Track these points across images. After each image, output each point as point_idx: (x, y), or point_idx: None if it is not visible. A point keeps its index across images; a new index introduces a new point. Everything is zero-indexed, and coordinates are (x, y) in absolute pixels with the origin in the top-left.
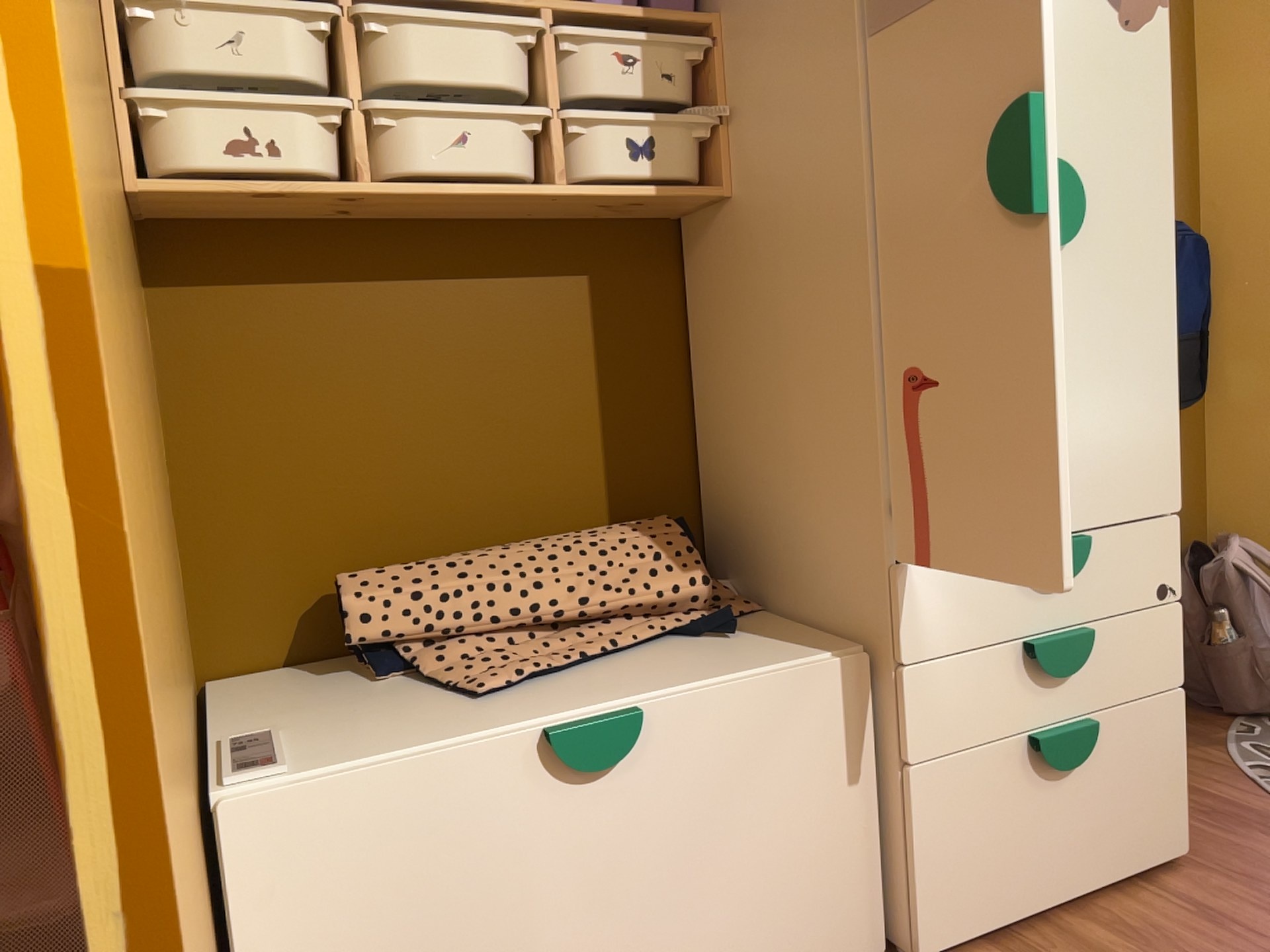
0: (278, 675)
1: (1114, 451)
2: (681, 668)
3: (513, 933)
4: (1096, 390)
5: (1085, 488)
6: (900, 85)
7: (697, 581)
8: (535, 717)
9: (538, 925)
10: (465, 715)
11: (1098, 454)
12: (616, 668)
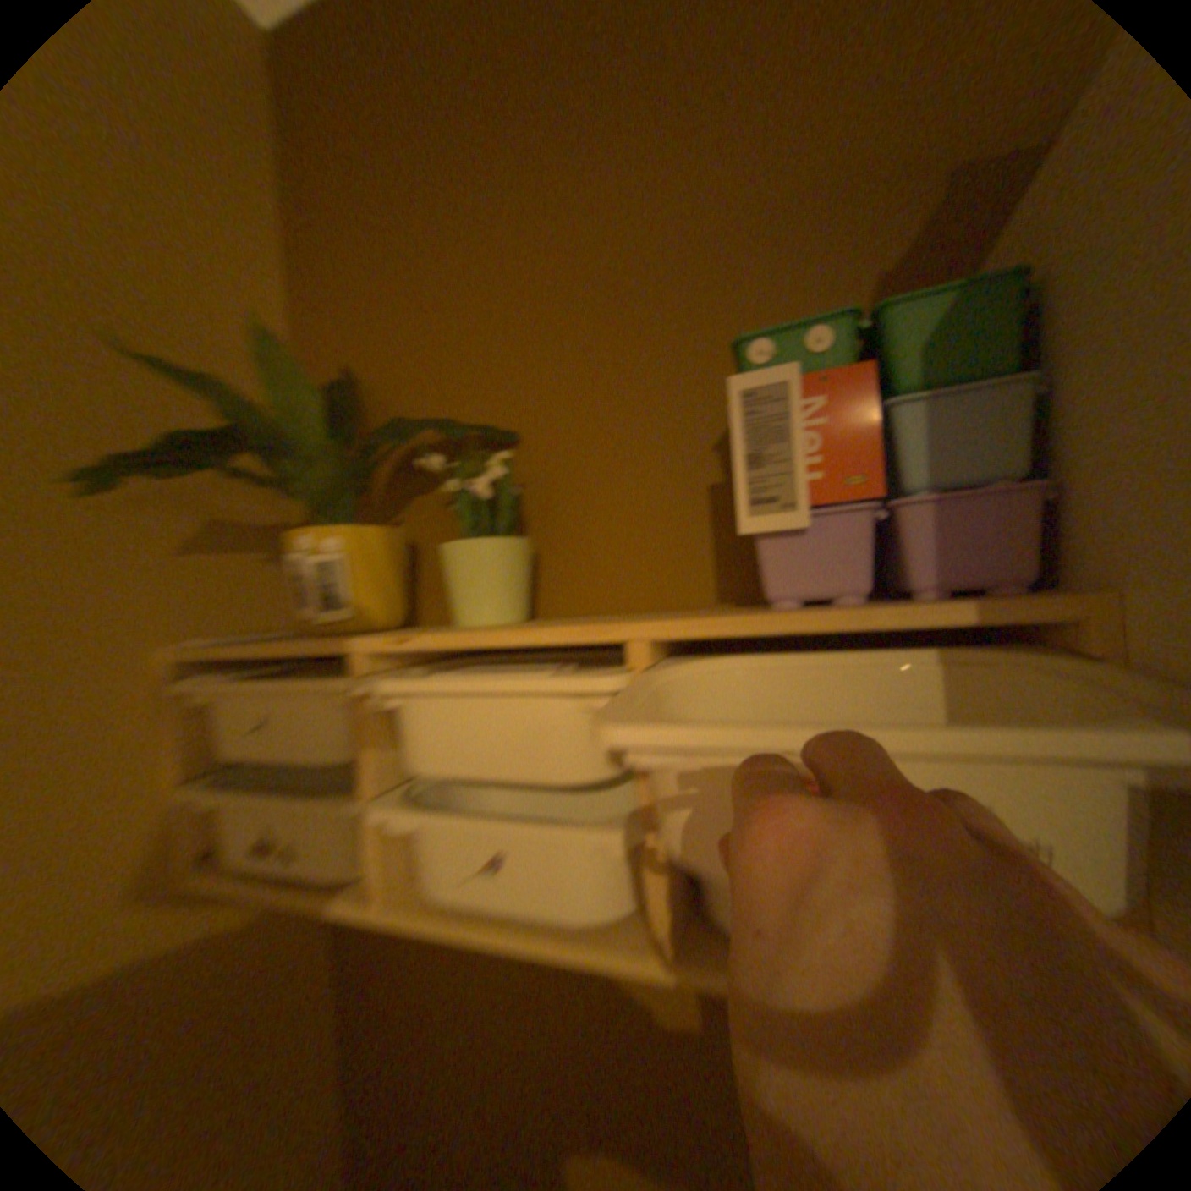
0: None
1: None
2: None
3: None
4: None
5: None
6: None
7: None
8: None
9: None
10: None
11: None
12: None
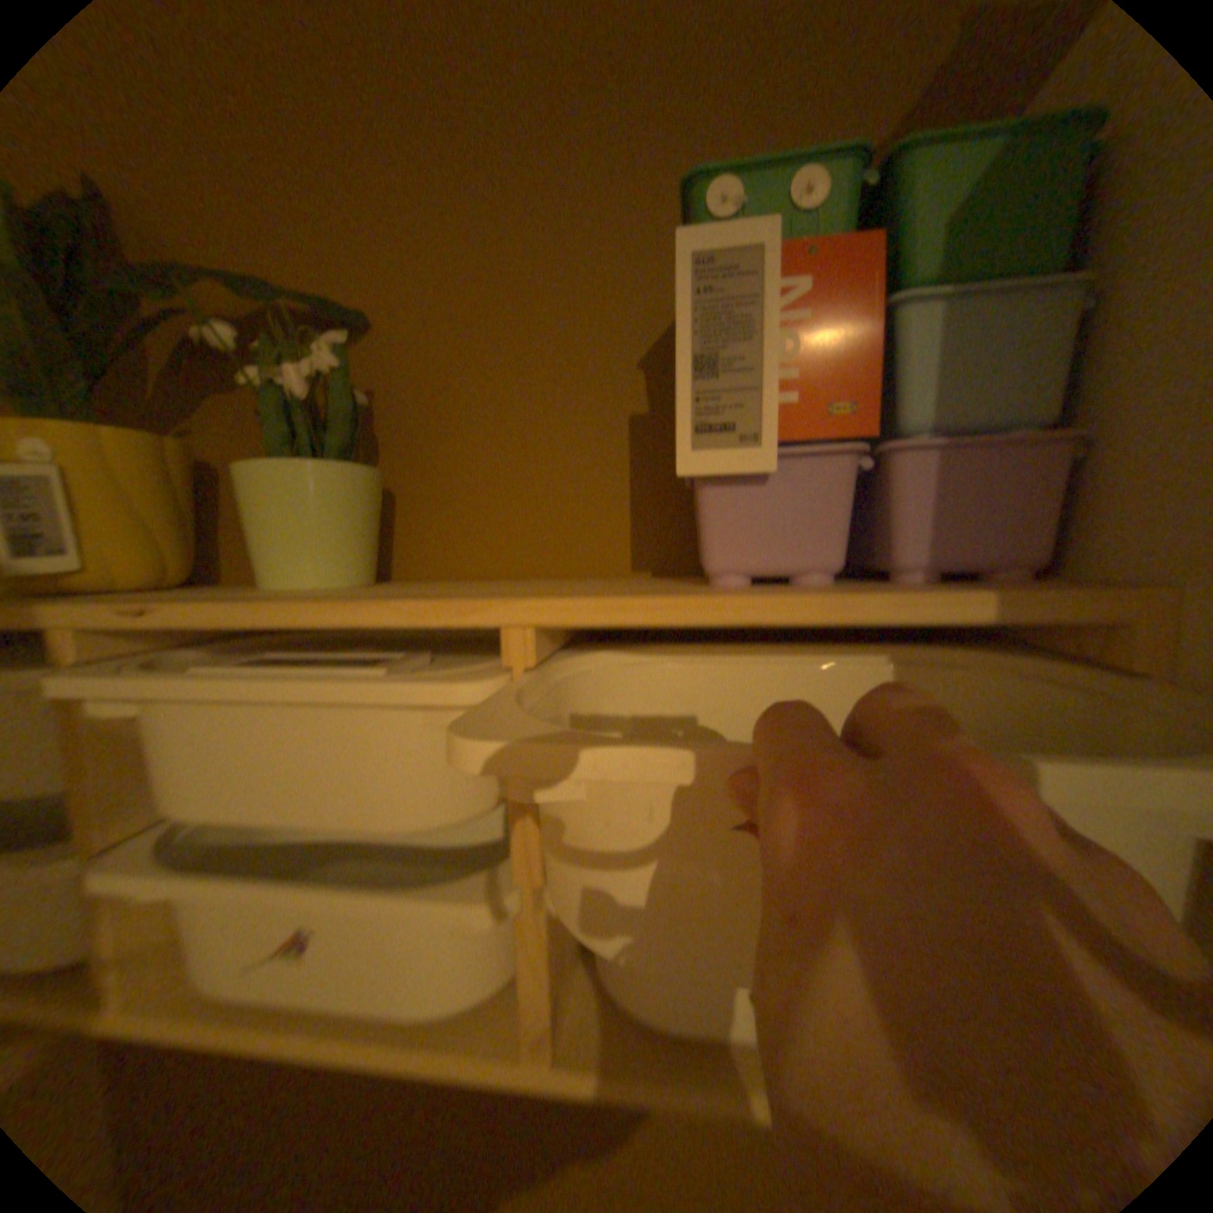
0: None
1: None
2: None
3: None
4: None
5: None
6: None
7: None
8: None
9: None
10: None
11: None
12: None
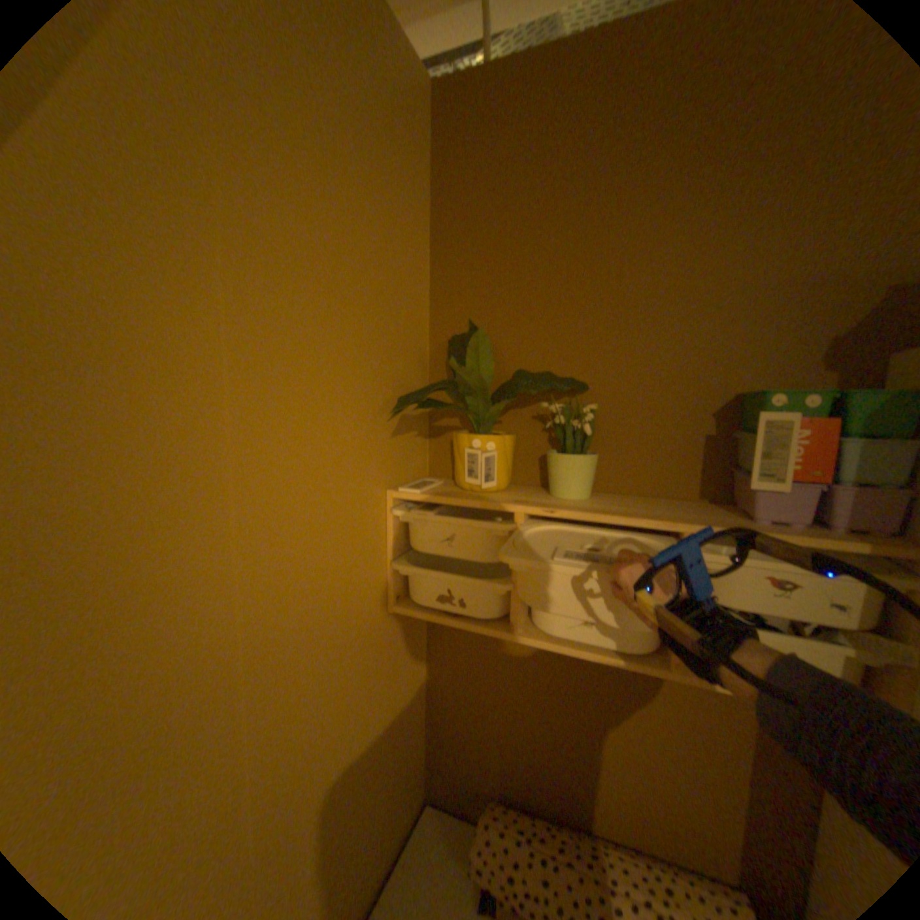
0: (451, 831)
1: None
2: None
3: None
4: None
5: None
6: None
7: None
8: None
9: None
10: None
11: None
12: None
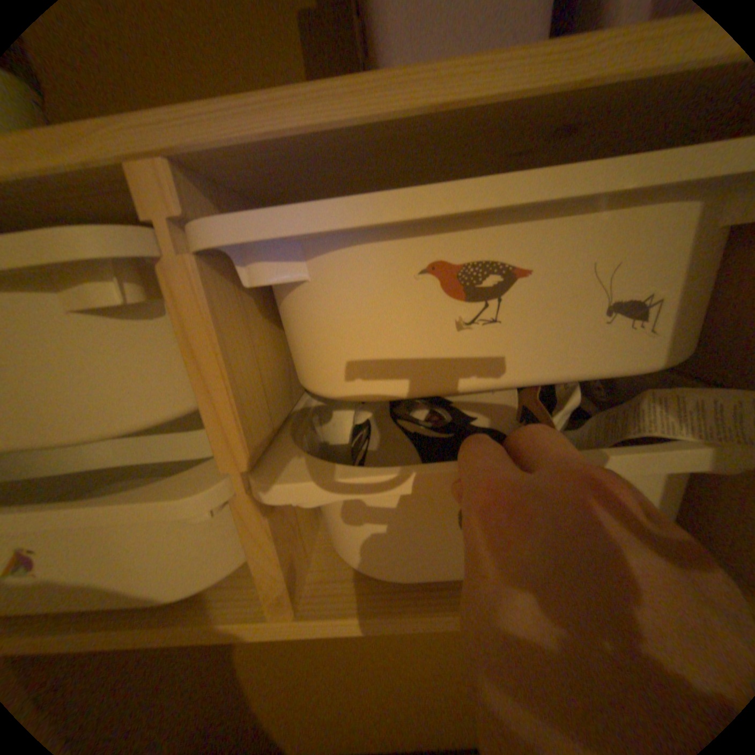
0: None
1: None
2: None
3: None
4: None
5: None
6: None
7: None
8: None
9: None
10: None
11: None
12: None
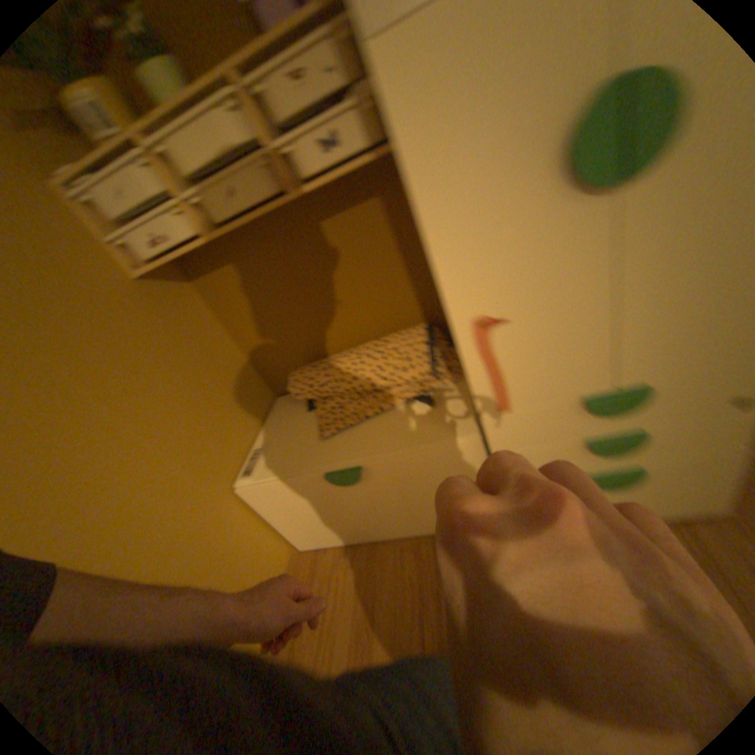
0: (293, 398)
1: (697, 328)
2: (395, 433)
3: (341, 514)
4: (681, 287)
5: (654, 358)
6: (414, 82)
7: (423, 374)
8: (327, 461)
9: (349, 513)
10: (312, 450)
11: (675, 333)
12: (375, 425)
